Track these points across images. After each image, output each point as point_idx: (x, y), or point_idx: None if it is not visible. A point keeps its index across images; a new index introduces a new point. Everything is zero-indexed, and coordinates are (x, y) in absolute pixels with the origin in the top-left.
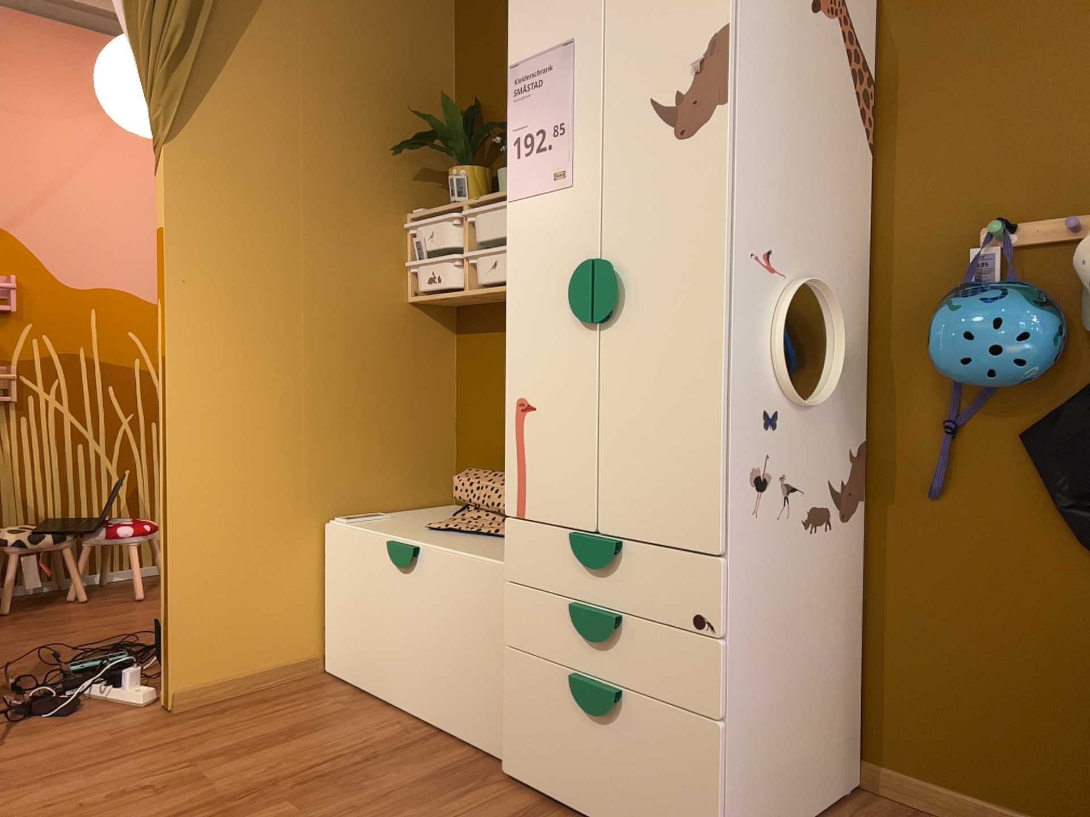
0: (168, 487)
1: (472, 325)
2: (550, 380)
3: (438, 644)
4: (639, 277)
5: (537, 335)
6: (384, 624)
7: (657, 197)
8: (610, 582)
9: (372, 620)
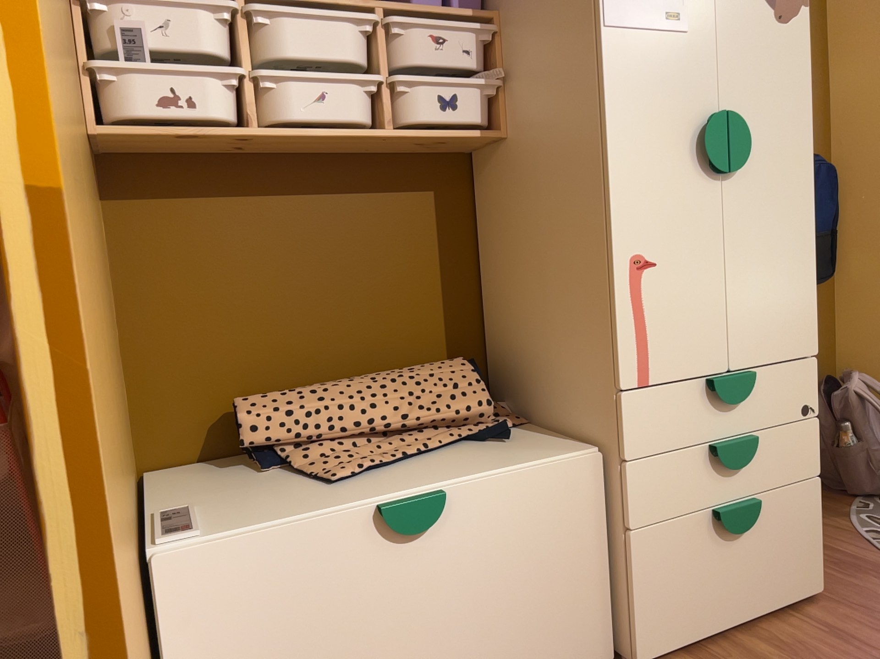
0: (103, 608)
1: (153, 188)
2: (674, 233)
3: (493, 601)
4: (754, 136)
5: (656, 186)
6: (373, 640)
7: (764, 67)
8: (740, 410)
9: (338, 651)
